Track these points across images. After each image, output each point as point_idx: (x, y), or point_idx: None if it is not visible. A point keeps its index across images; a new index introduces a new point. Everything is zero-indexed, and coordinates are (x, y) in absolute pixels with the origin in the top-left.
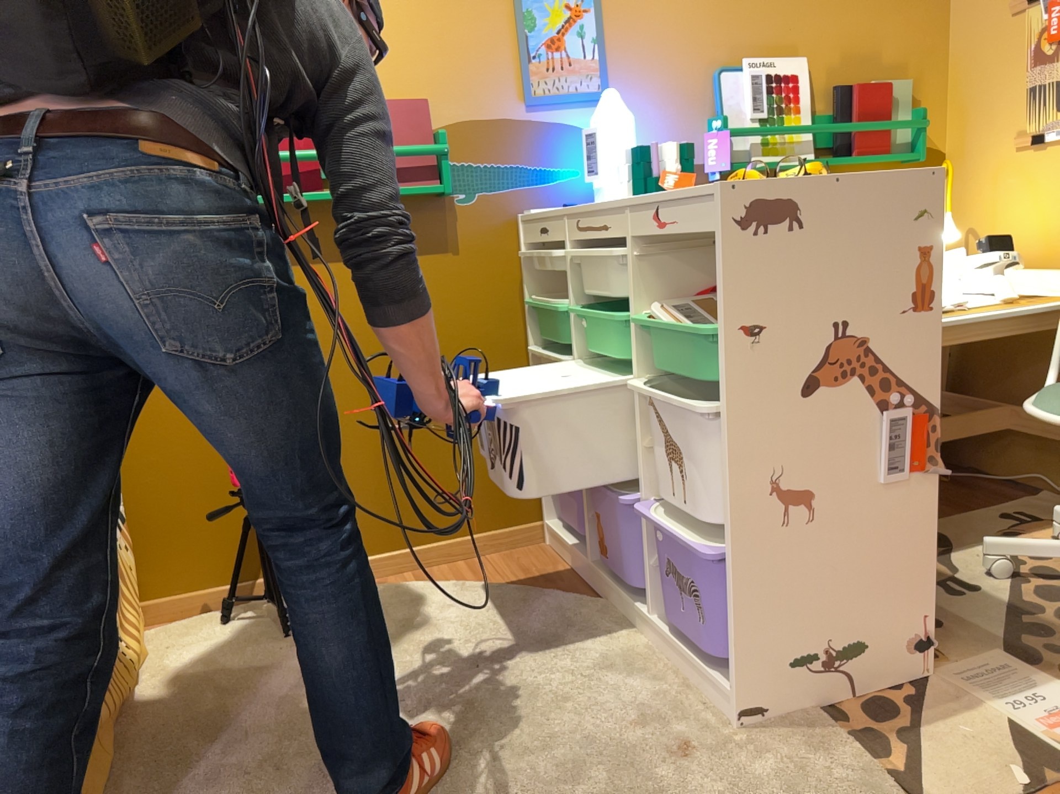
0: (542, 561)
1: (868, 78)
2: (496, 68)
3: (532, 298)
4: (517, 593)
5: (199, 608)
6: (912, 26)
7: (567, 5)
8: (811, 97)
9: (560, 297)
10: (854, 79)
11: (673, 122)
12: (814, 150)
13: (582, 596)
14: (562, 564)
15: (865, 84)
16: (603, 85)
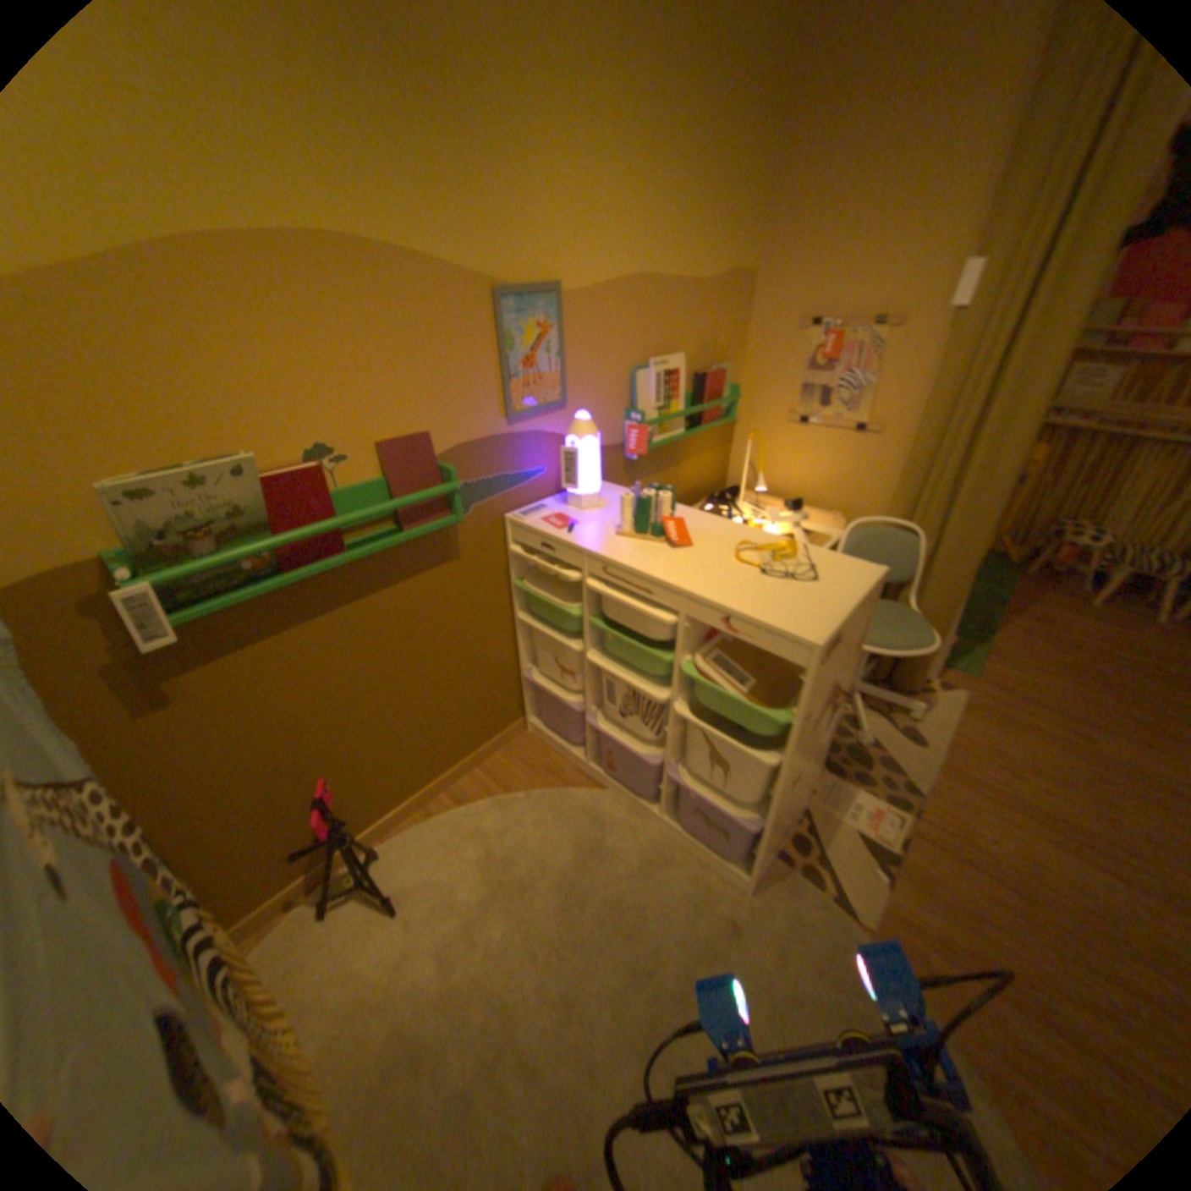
0: (537, 752)
1: (709, 362)
2: (482, 389)
3: (518, 579)
4: (546, 799)
5: (282, 909)
6: (733, 319)
7: (536, 322)
8: (684, 384)
9: (551, 585)
10: (702, 363)
11: (605, 414)
12: (684, 424)
13: (588, 786)
14: (555, 753)
15: (714, 372)
16: (562, 393)
